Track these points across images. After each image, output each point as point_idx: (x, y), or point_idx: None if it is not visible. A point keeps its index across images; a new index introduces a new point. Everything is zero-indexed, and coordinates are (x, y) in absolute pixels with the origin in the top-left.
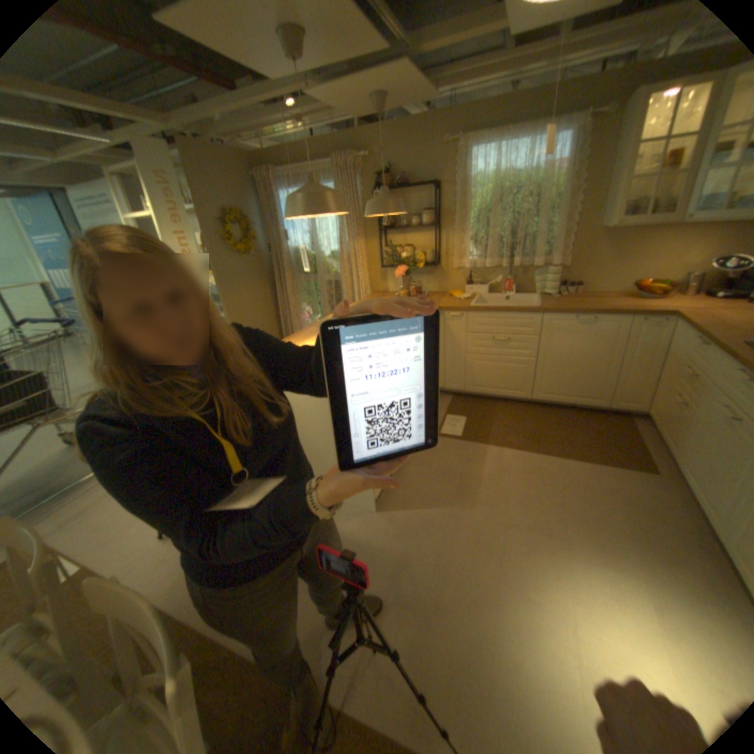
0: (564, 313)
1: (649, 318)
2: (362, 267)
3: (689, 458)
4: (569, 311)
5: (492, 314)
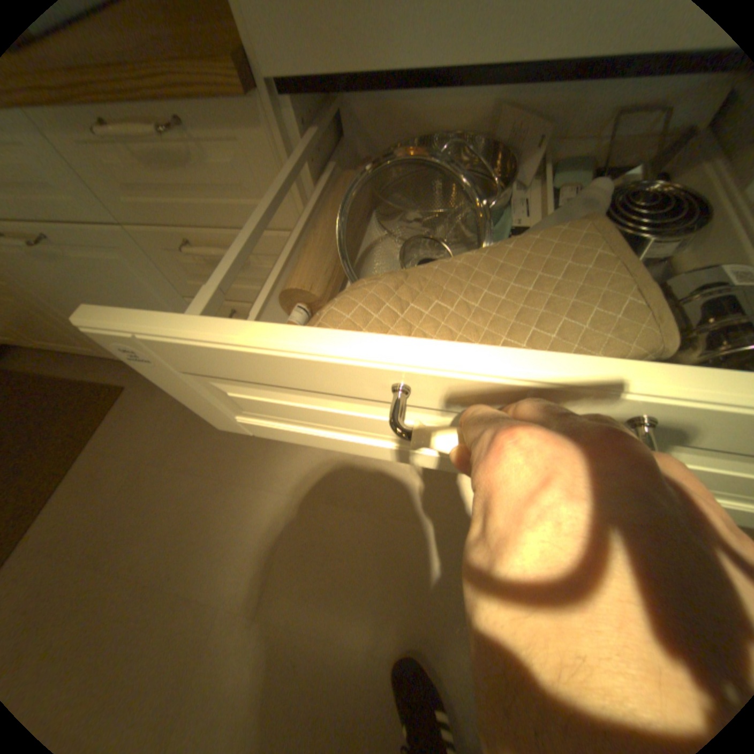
0: None
1: None
2: None
3: None
4: None
5: None
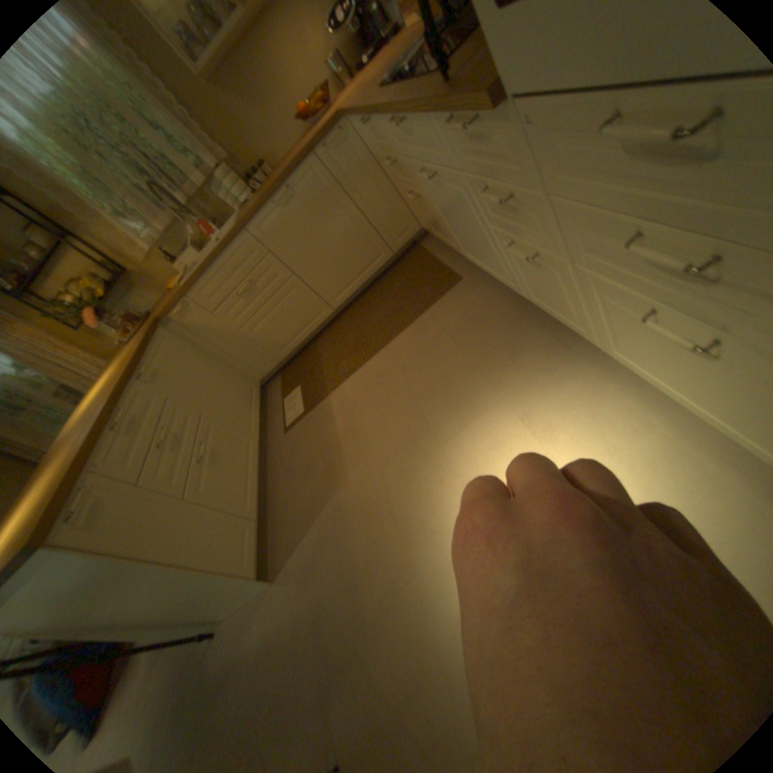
0: (259, 207)
1: (326, 139)
2: (61, 347)
3: (461, 242)
4: (260, 200)
5: (207, 273)
